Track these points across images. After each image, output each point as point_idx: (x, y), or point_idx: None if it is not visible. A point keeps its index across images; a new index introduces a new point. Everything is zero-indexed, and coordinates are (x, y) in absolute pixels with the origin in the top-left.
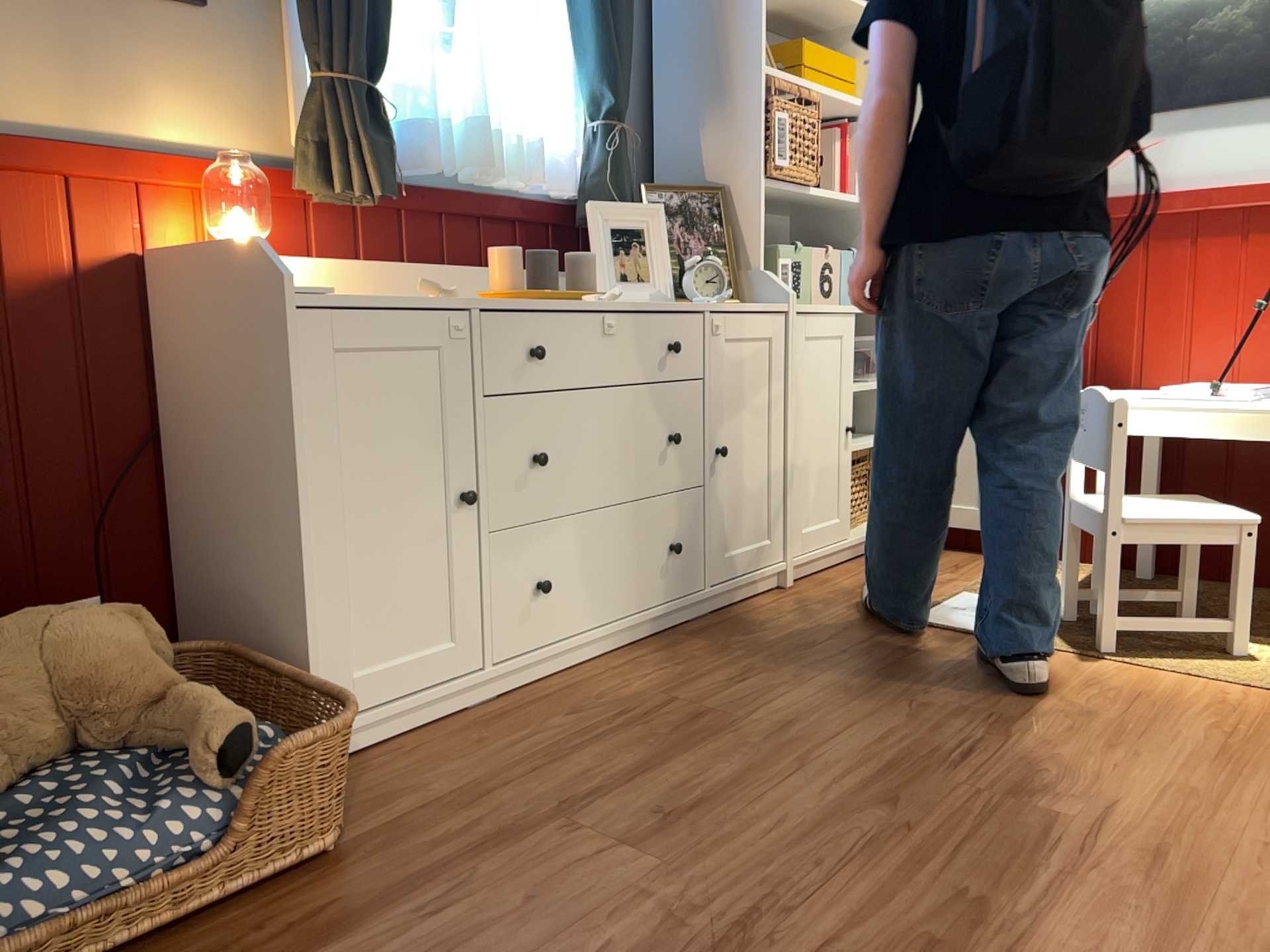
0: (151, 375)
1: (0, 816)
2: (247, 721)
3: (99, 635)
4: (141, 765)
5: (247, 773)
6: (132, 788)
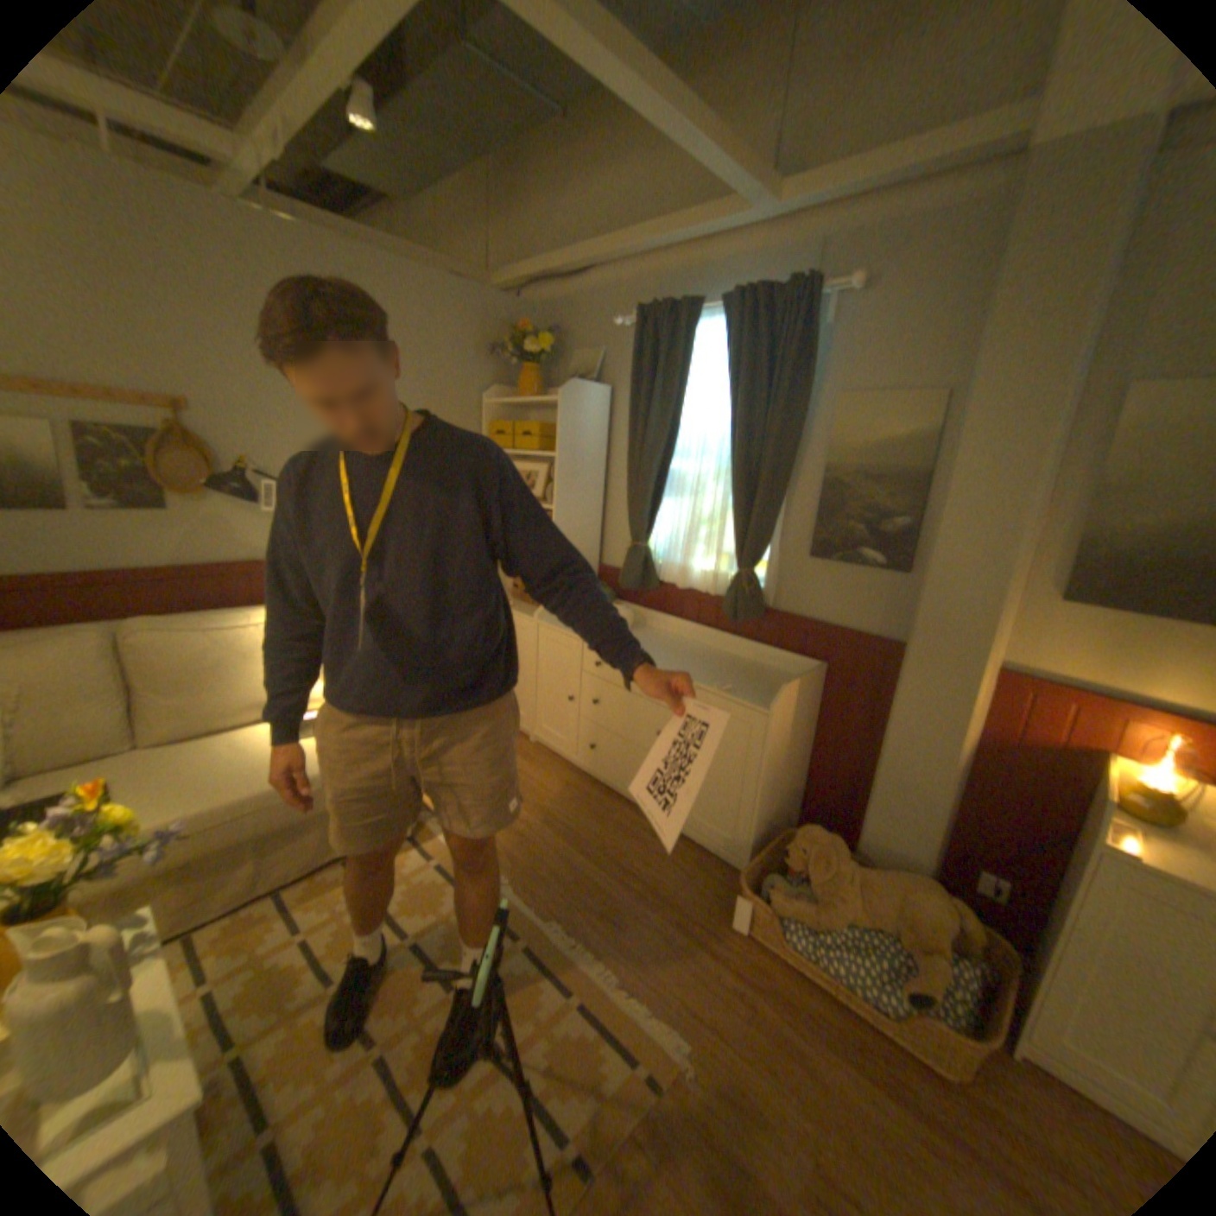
0: (1089, 810)
1: (859, 937)
2: (937, 999)
3: (929, 912)
4: (906, 969)
5: (930, 1015)
6: (894, 973)
